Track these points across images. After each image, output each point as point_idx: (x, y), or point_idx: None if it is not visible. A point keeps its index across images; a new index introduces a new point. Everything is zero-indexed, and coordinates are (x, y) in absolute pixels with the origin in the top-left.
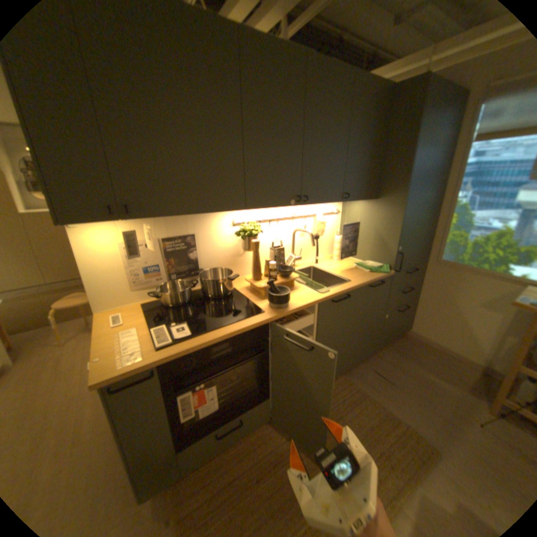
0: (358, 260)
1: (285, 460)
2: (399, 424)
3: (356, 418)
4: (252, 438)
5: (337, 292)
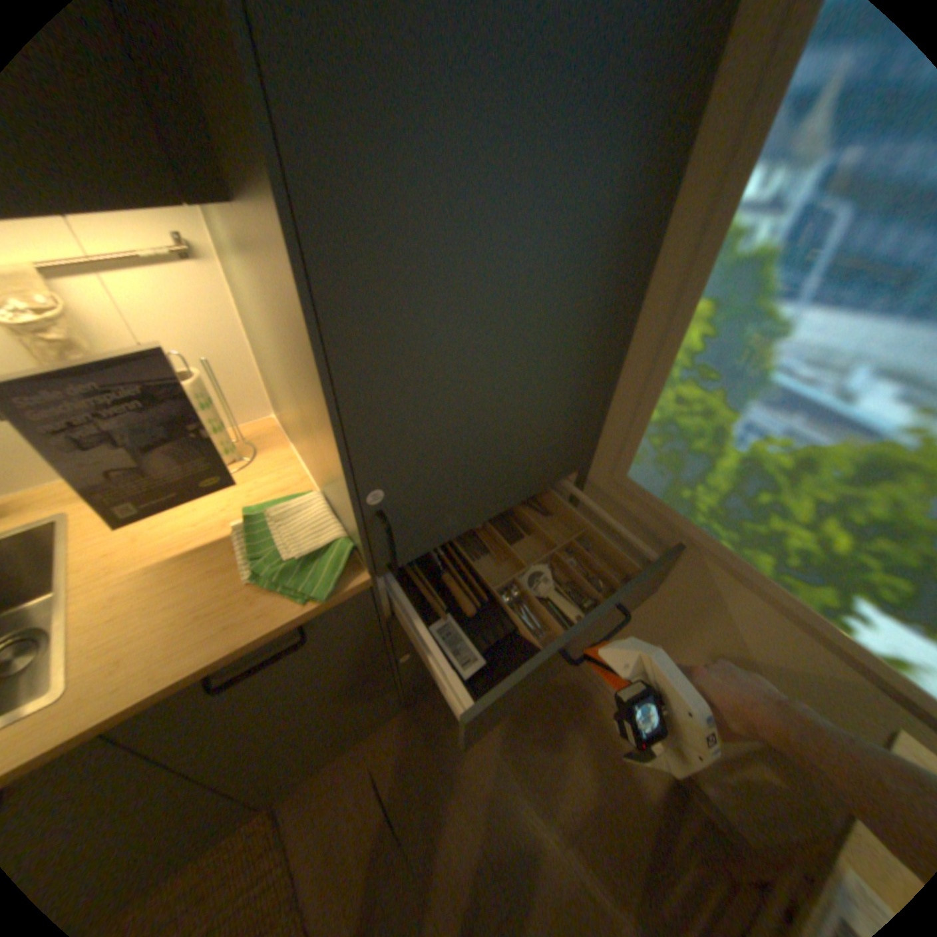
0: (300, 474)
1: None
2: None
3: None
4: None
5: None
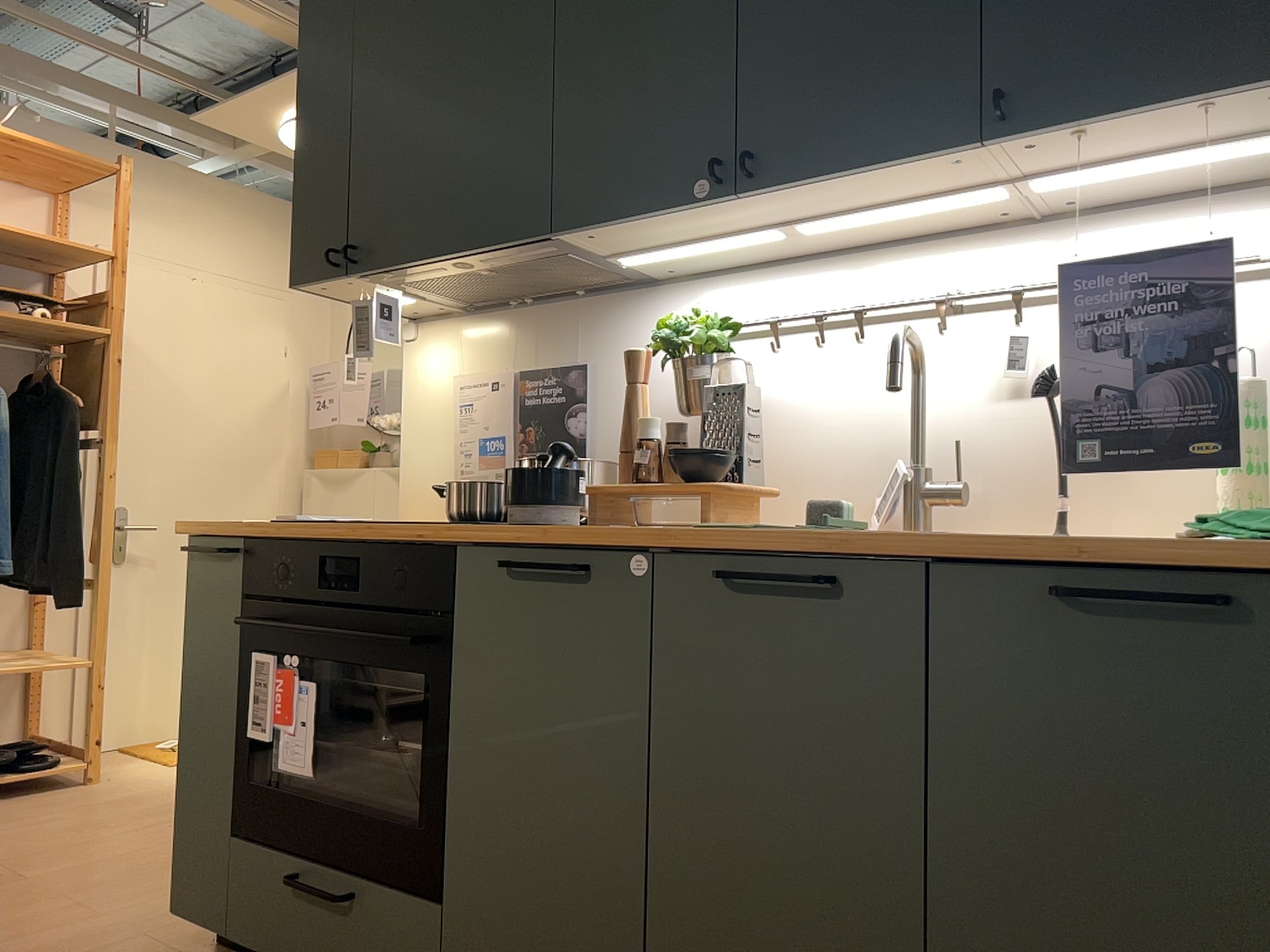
0: None
1: None
2: None
3: None
4: None
5: (770, 544)
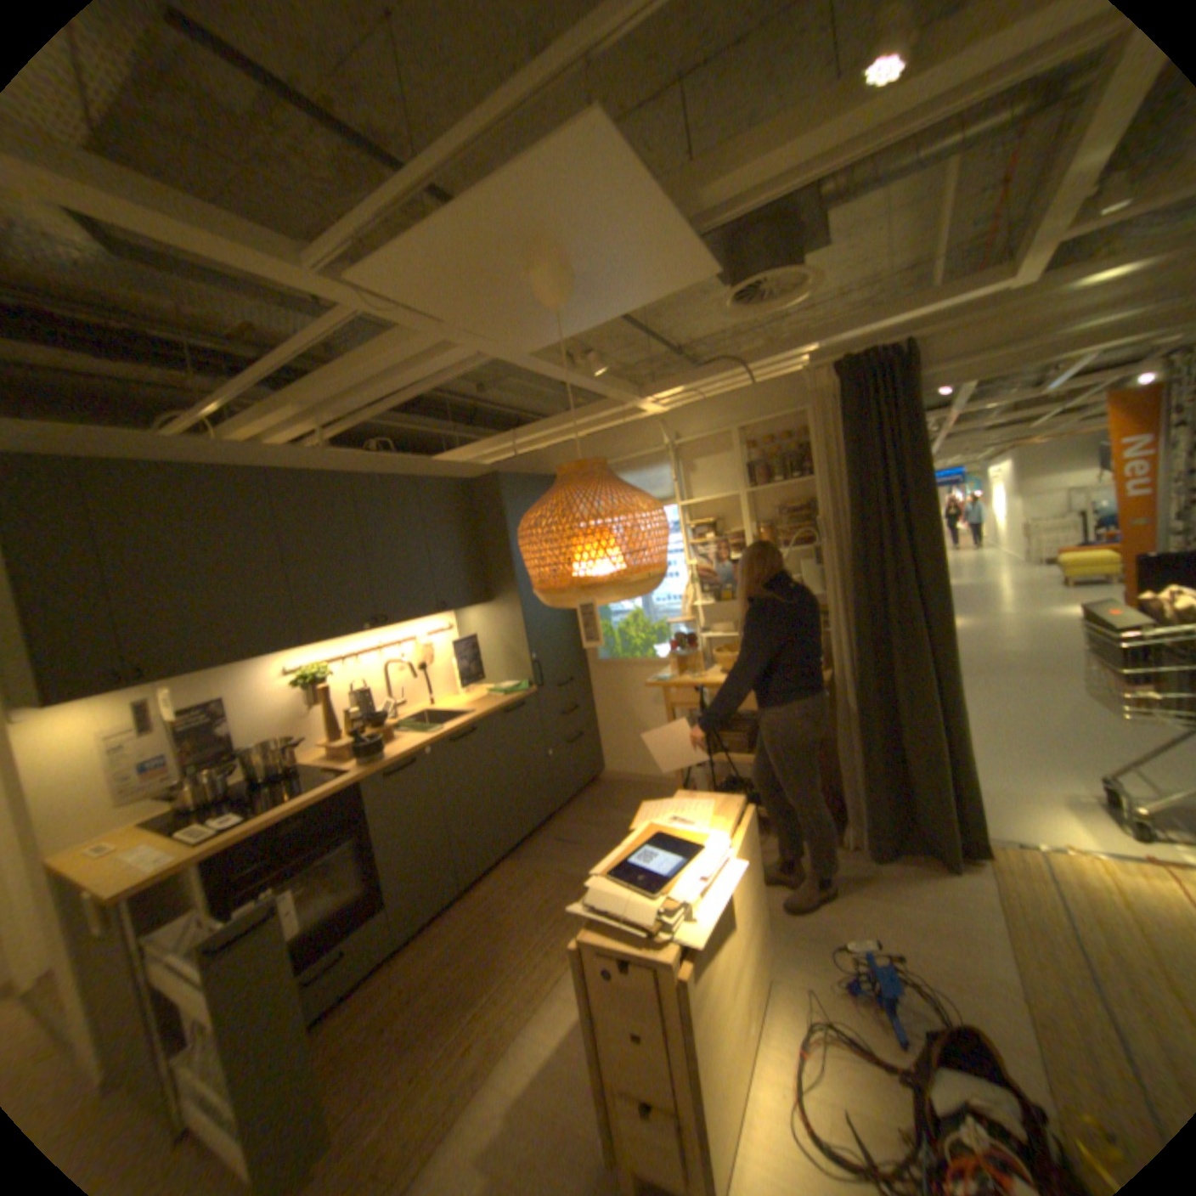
0: (493, 687)
1: (422, 990)
2: (579, 883)
3: (525, 901)
4: (367, 993)
5: (454, 729)
